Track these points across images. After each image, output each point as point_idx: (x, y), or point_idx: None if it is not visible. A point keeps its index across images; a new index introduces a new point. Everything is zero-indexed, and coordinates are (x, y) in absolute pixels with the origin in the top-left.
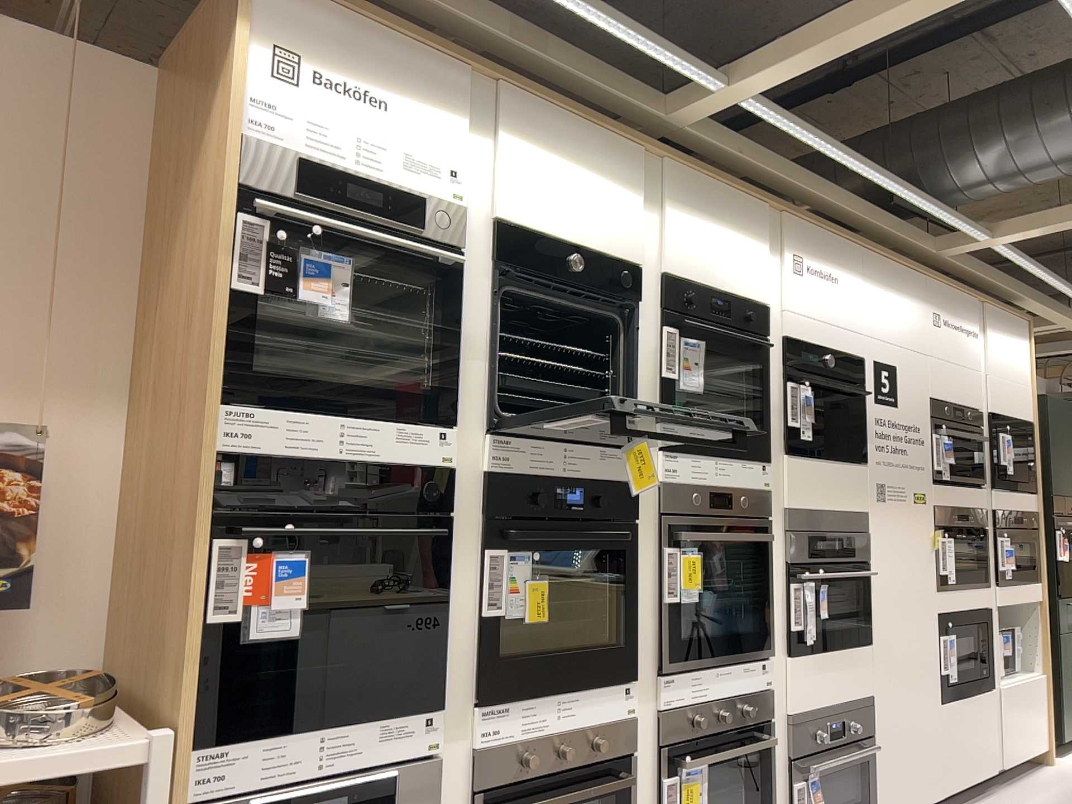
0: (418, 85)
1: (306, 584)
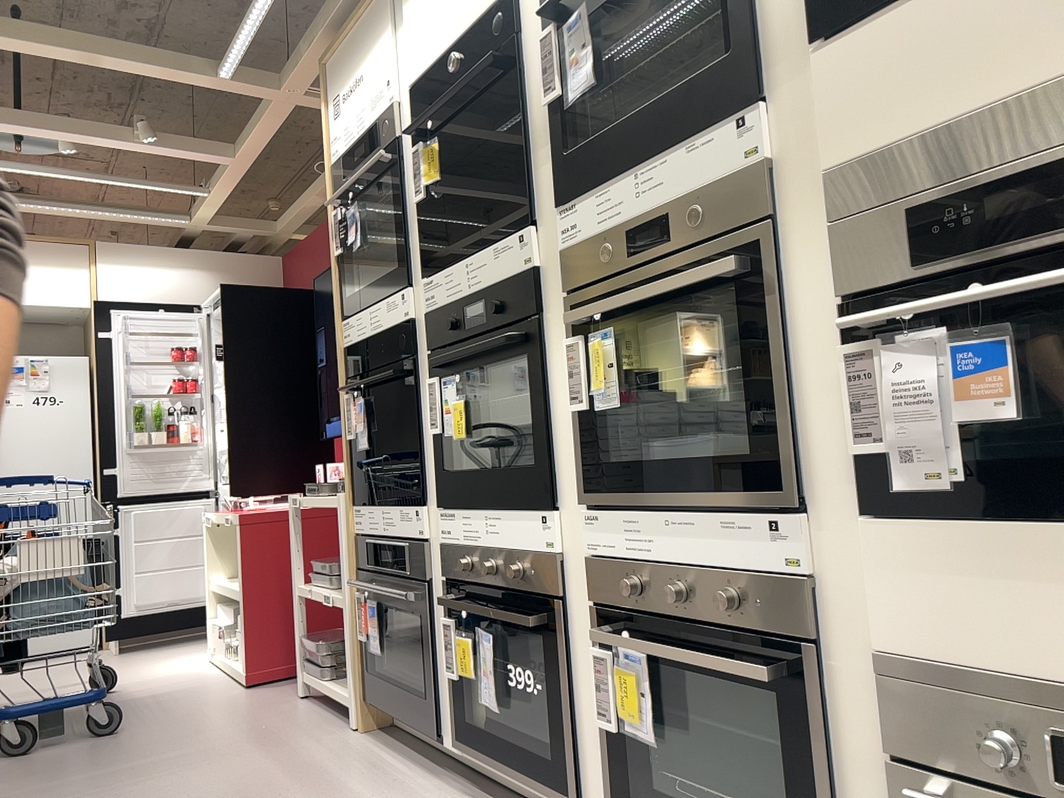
0: (366, 38)
1: (361, 421)
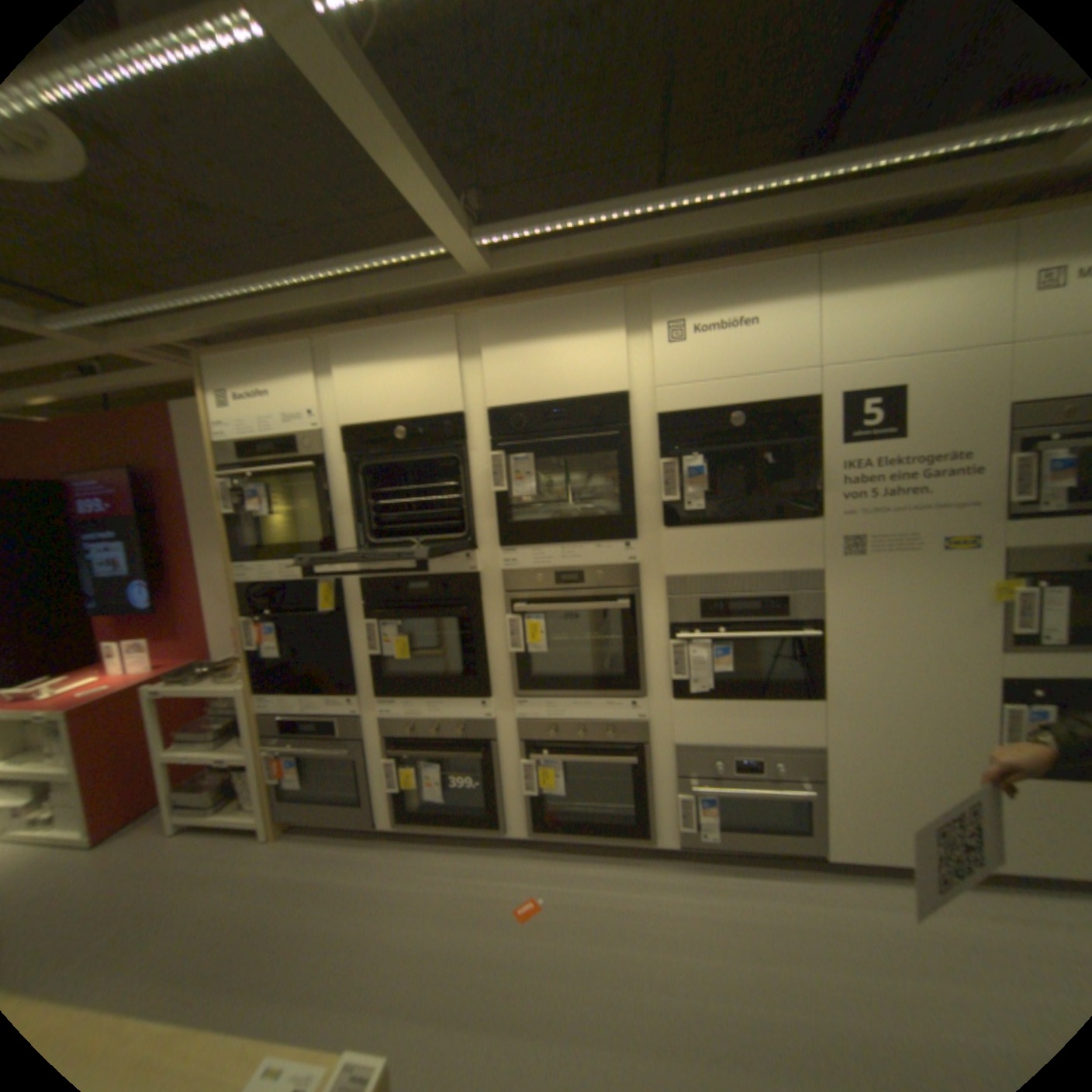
0: (273, 365)
1: (269, 642)
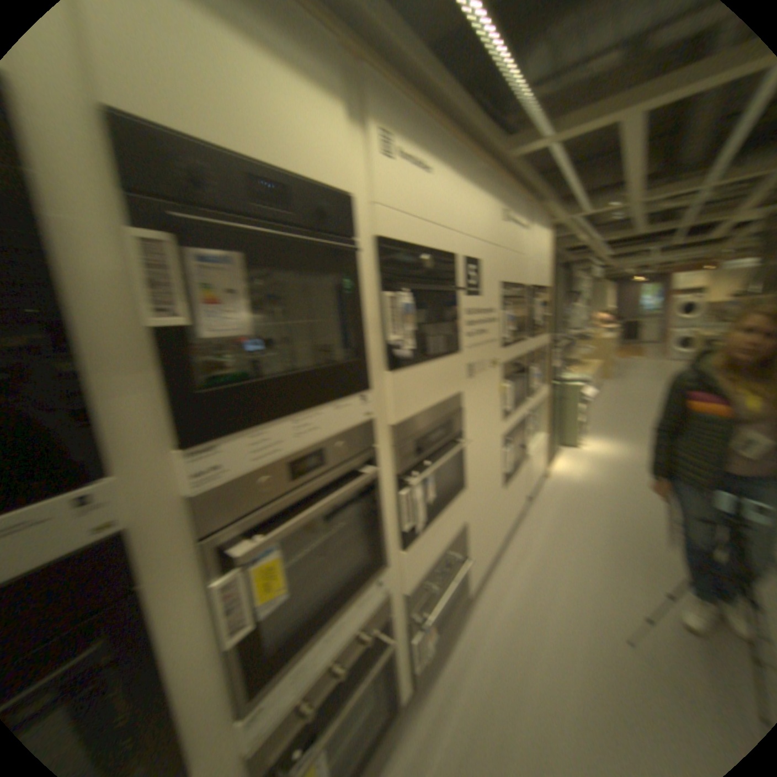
0: None
1: None
